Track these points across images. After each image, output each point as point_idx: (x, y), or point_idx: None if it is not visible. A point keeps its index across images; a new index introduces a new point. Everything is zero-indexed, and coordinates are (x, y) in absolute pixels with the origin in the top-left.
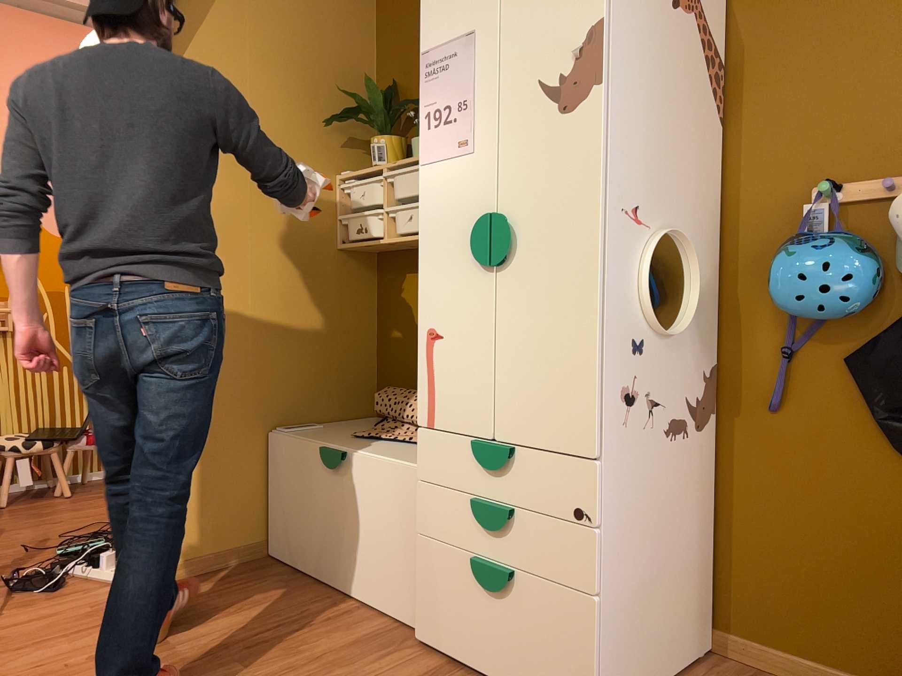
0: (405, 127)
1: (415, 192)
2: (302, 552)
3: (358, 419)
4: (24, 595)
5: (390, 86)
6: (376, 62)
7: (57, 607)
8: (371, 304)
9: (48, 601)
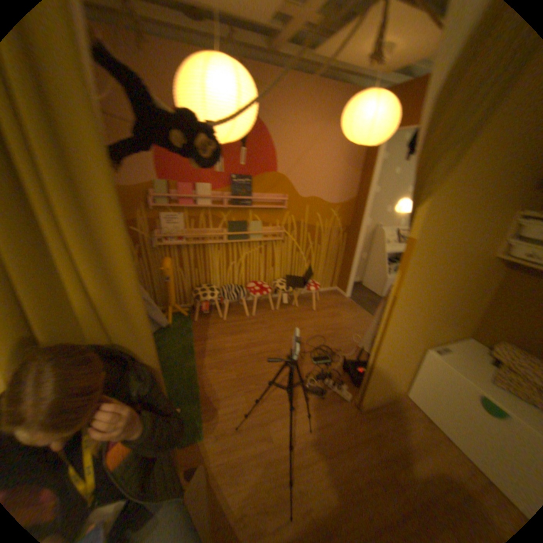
0: None
1: None
2: (440, 419)
3: (465, 340)
4: (314, 399)
5: None
6: None
7: (332, 417)
8: (498, 284)
9: (326, 409)
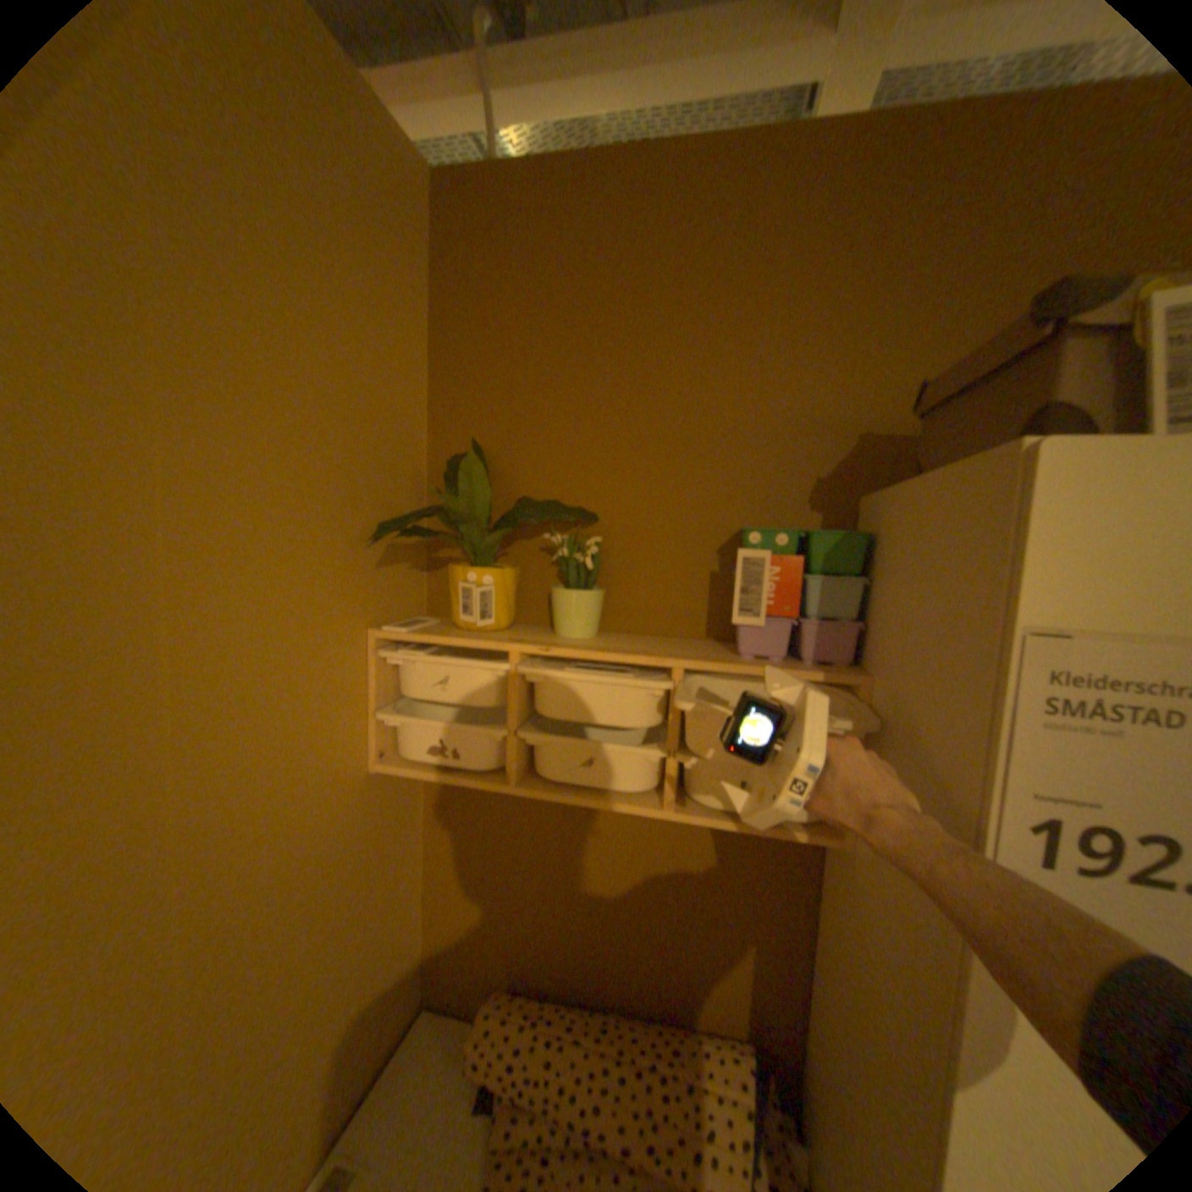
0: (504, 532)
1: (601, 716)
2: None
3: (402, 1040)
4: None
5: (465, 447)
6: (428, 390)
7: None
8: (419, 828)
9: None
